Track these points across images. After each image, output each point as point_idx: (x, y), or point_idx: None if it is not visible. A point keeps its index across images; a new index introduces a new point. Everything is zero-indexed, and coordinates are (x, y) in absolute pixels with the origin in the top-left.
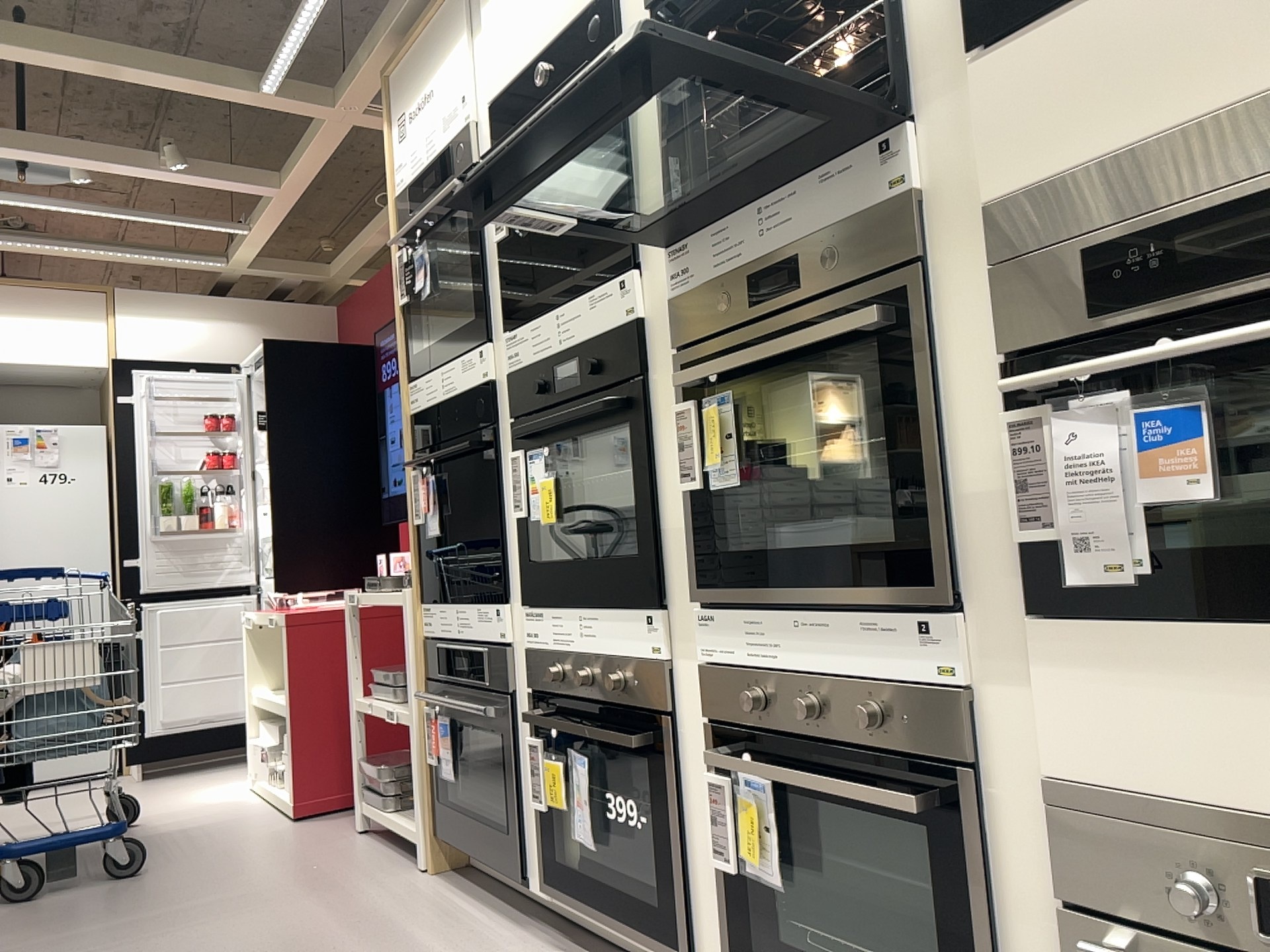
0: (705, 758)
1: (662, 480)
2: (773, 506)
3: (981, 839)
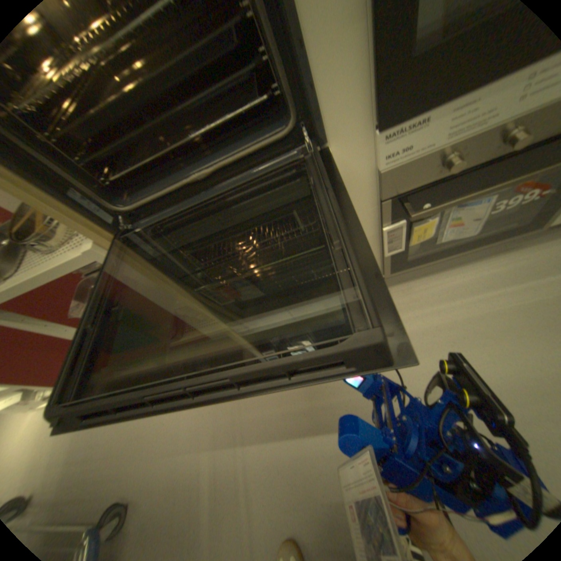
0: None
1: None
2: None
3: None
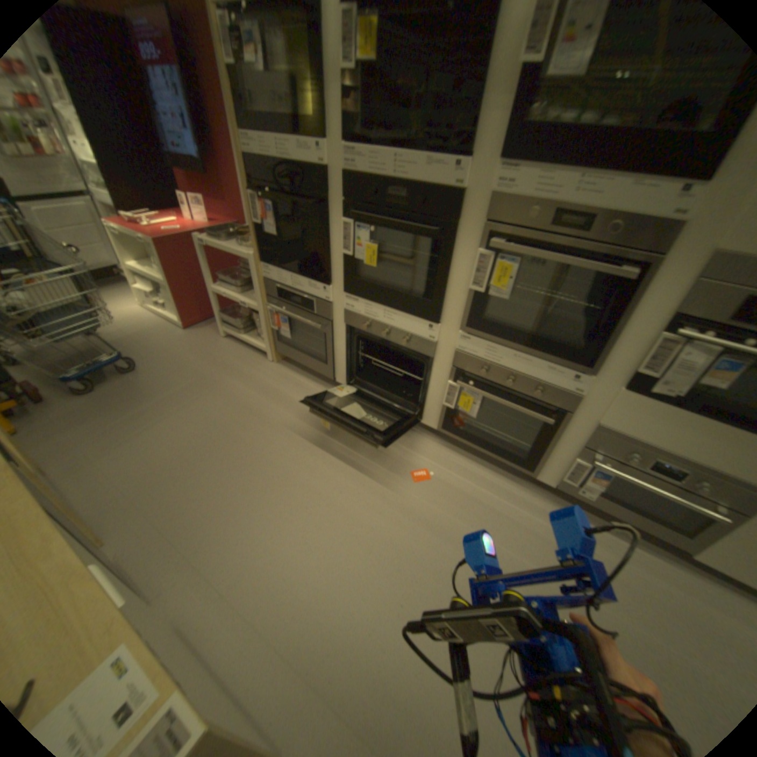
0: (456, 383)
1: (453, 275)
2: (508, 303)
3: (564, 428)
